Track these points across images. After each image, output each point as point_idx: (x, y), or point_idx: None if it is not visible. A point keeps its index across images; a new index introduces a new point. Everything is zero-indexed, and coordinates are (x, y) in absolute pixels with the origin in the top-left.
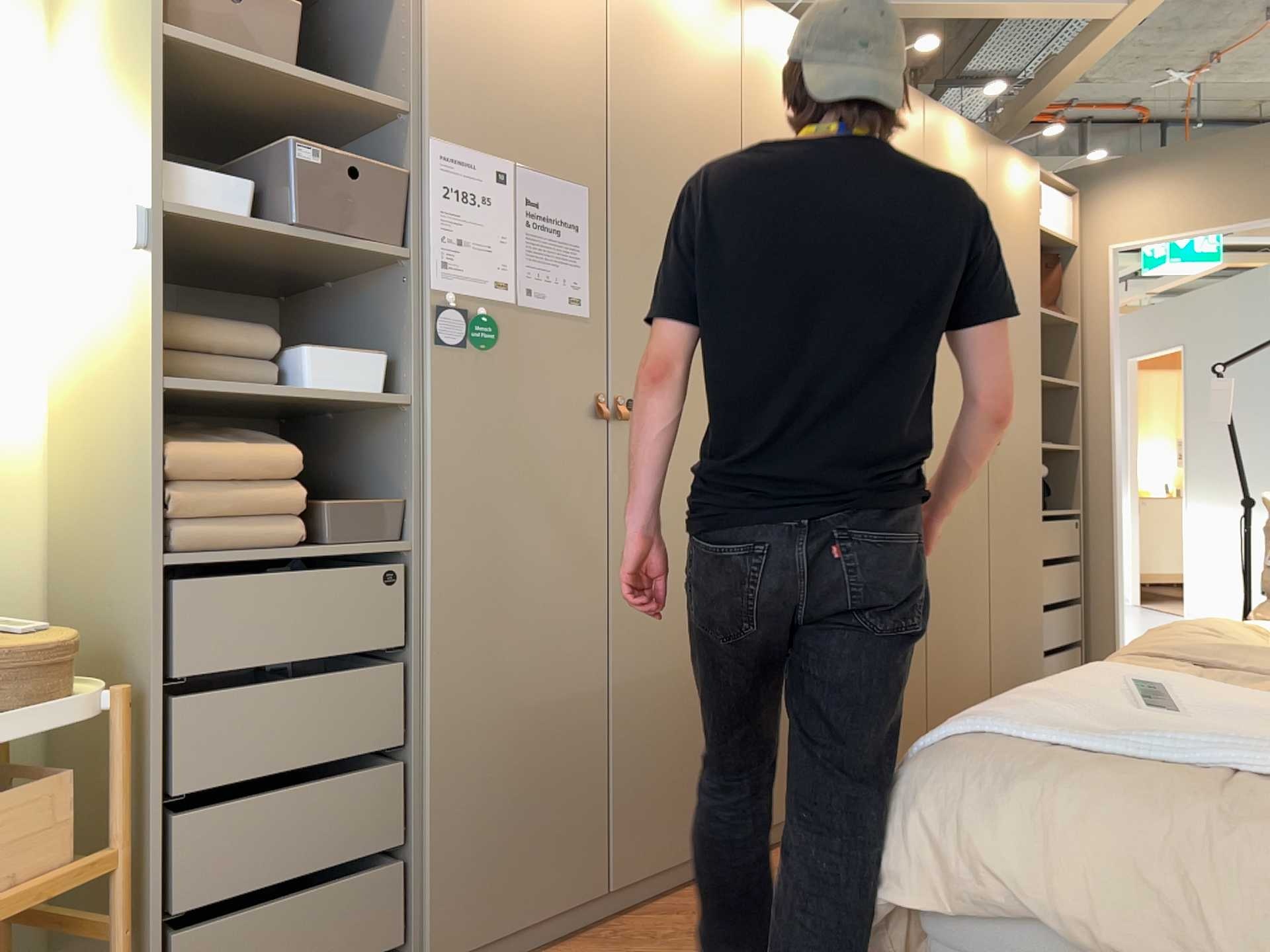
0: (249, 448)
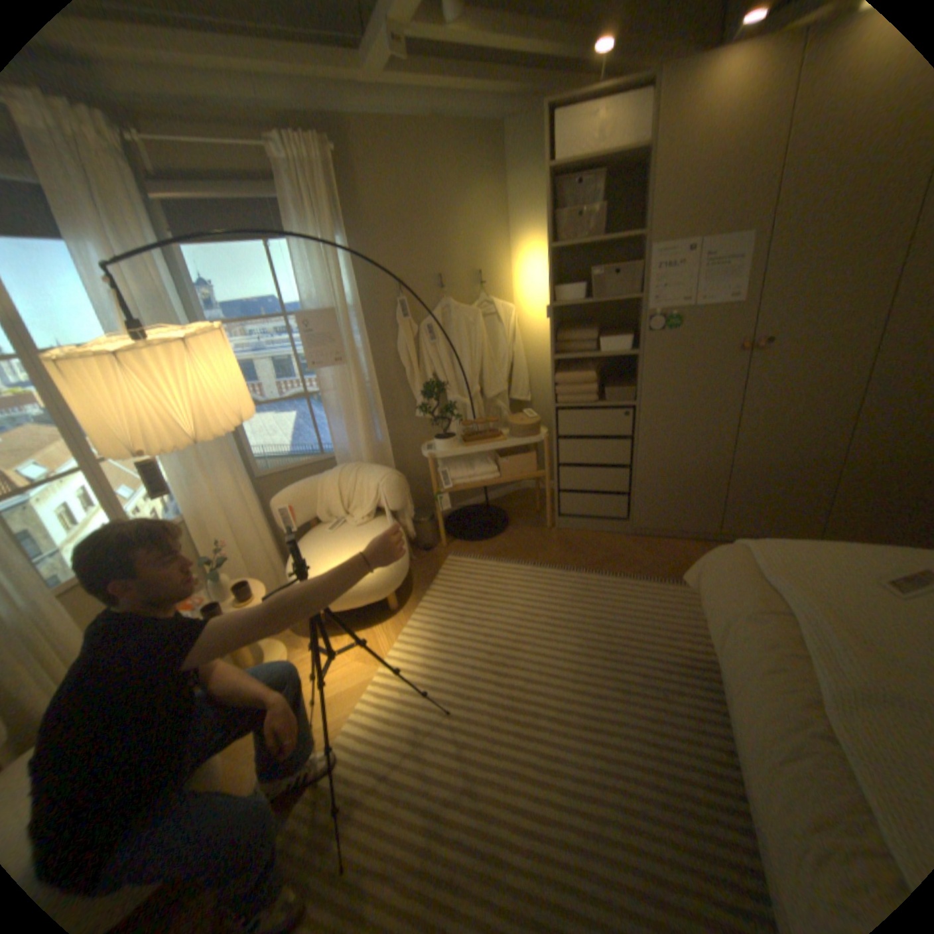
0: (580, 373)
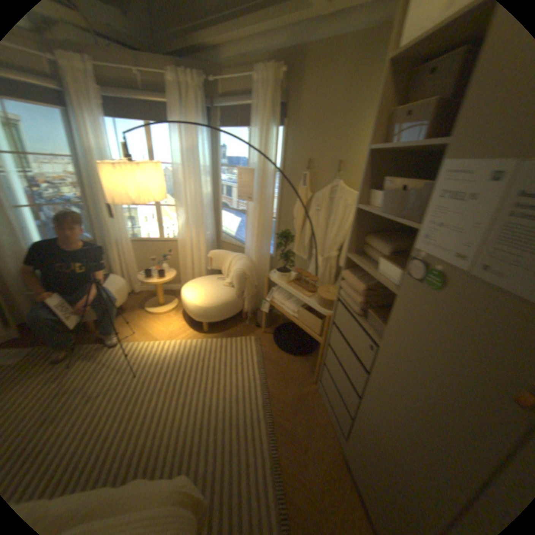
0: (357, 280)
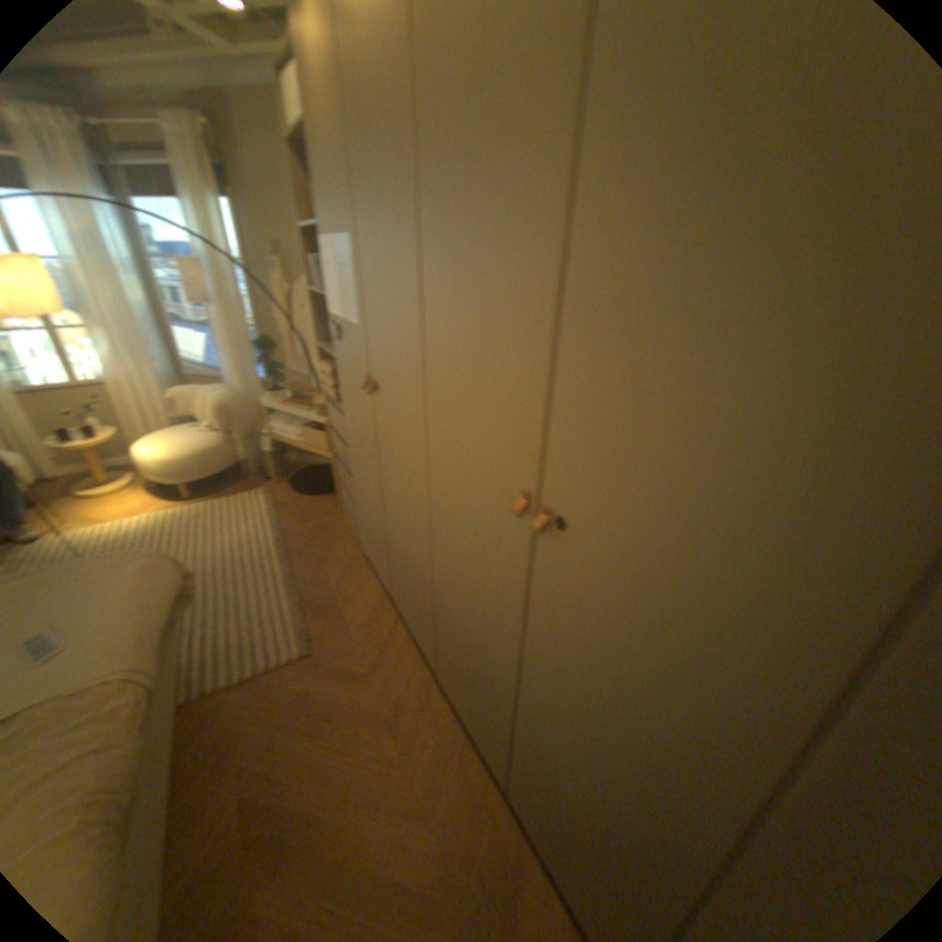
0: (326, 367)
